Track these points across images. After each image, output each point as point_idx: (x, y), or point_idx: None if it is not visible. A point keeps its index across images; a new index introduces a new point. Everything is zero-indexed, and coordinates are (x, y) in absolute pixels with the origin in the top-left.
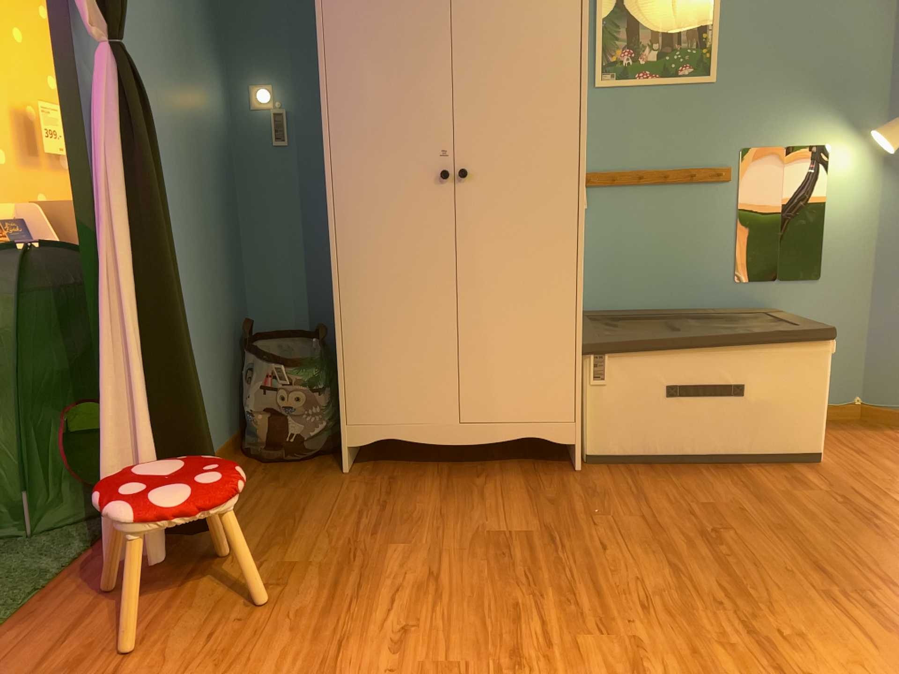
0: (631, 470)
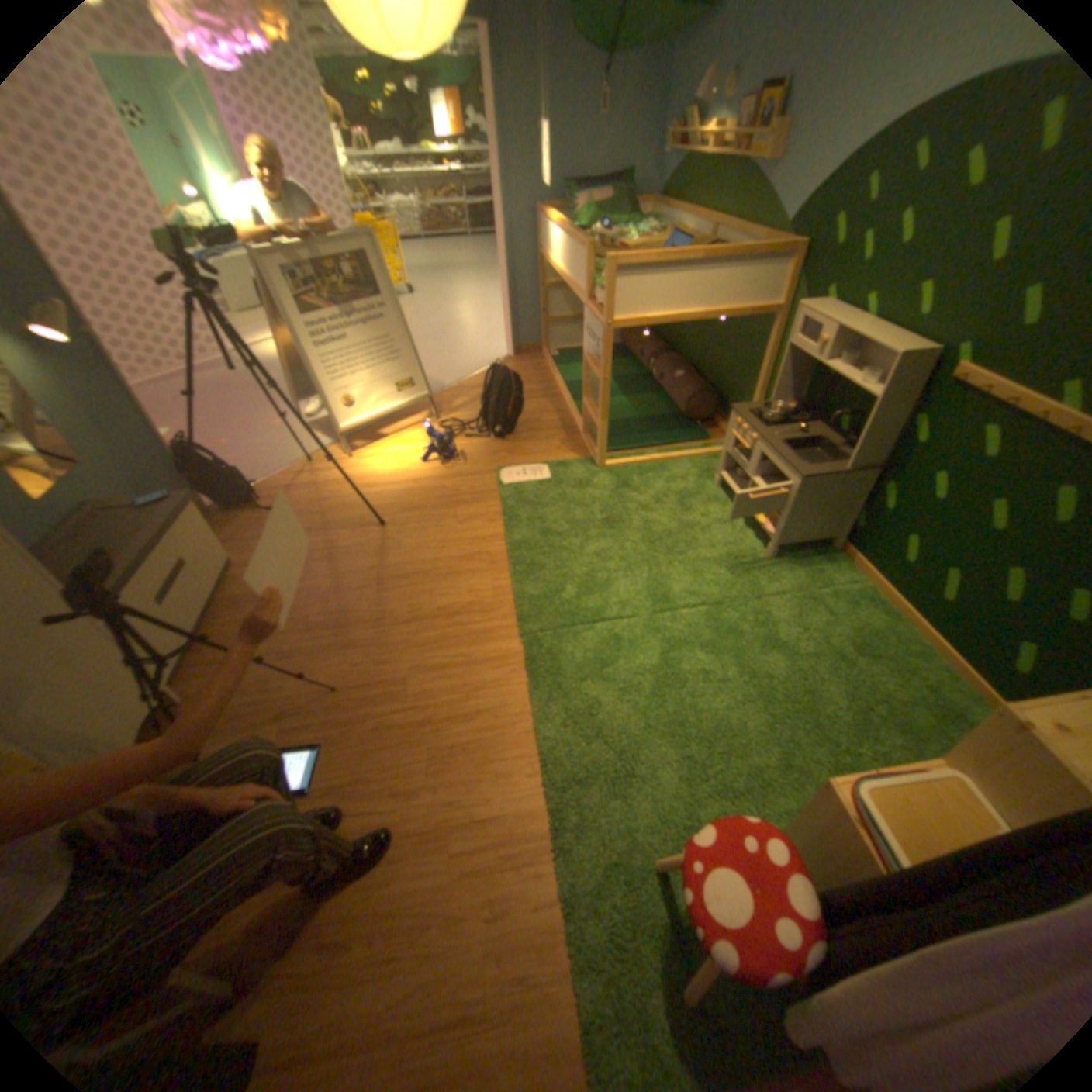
0: (190, 666)
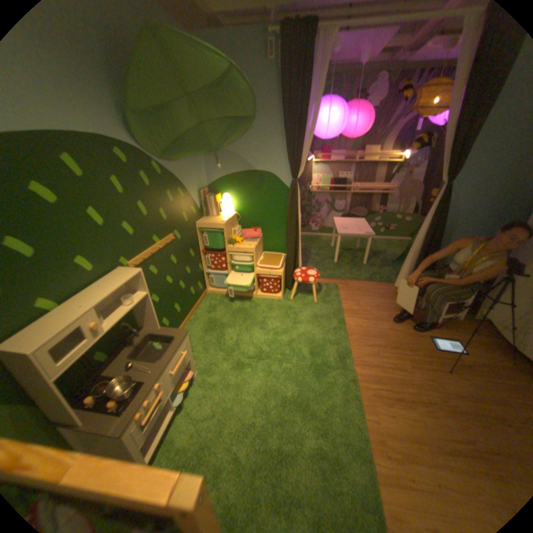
0: None
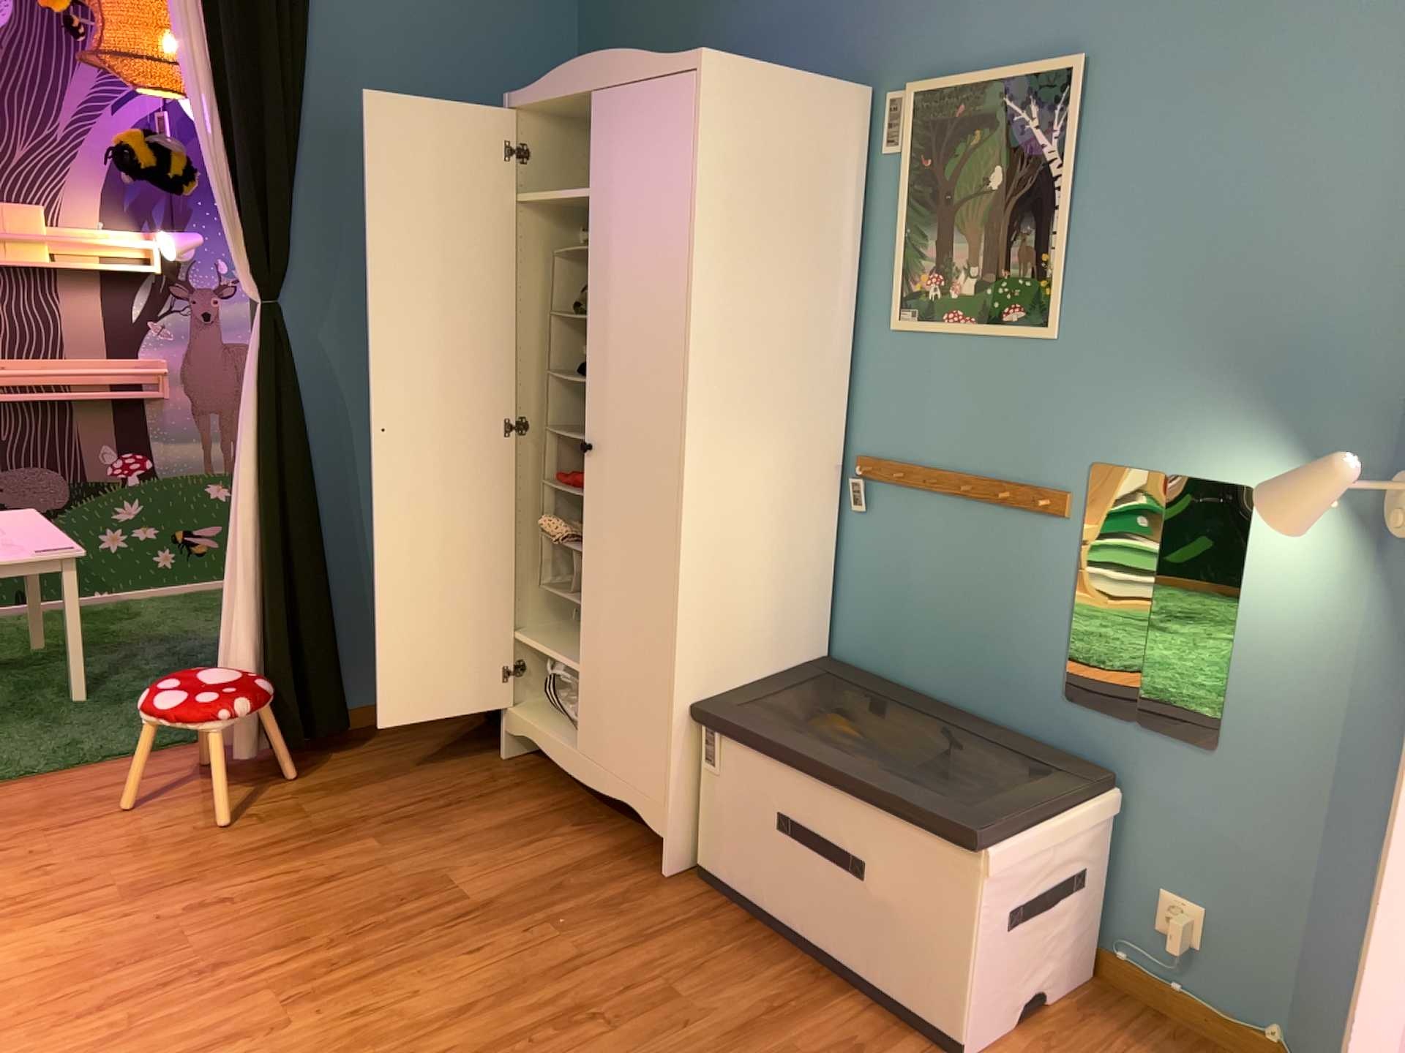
0: (719, 910)
